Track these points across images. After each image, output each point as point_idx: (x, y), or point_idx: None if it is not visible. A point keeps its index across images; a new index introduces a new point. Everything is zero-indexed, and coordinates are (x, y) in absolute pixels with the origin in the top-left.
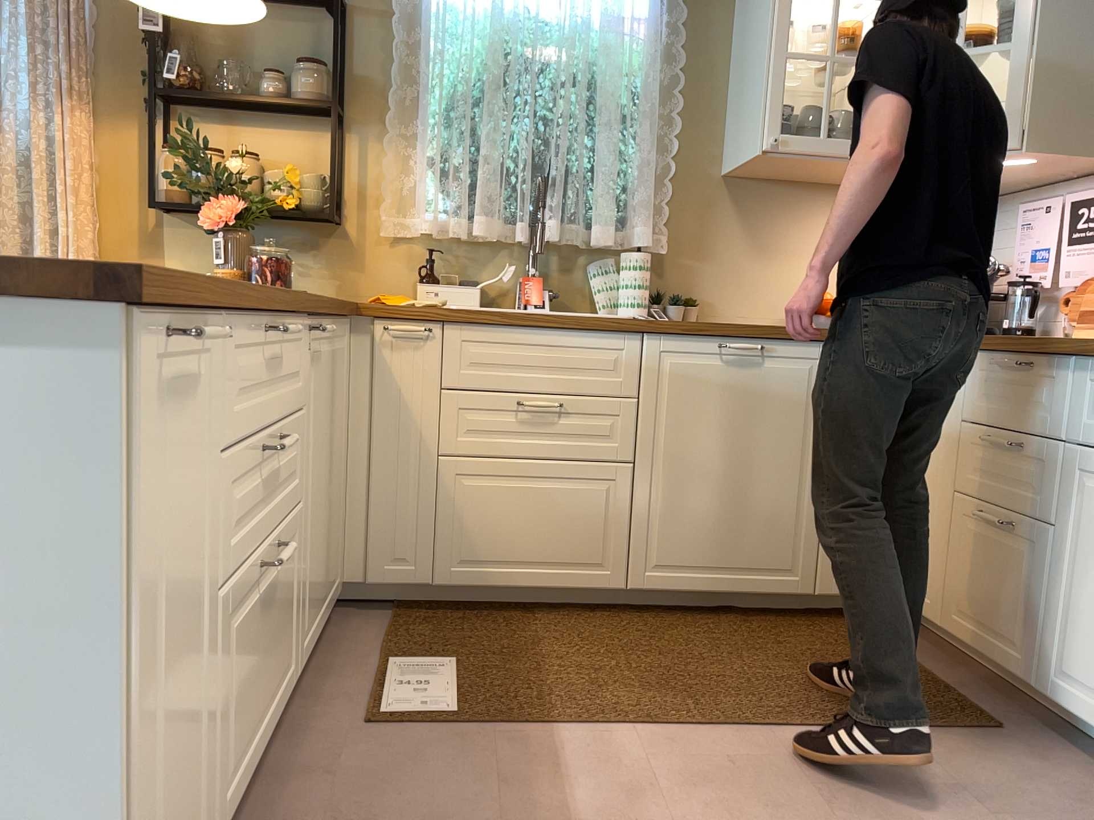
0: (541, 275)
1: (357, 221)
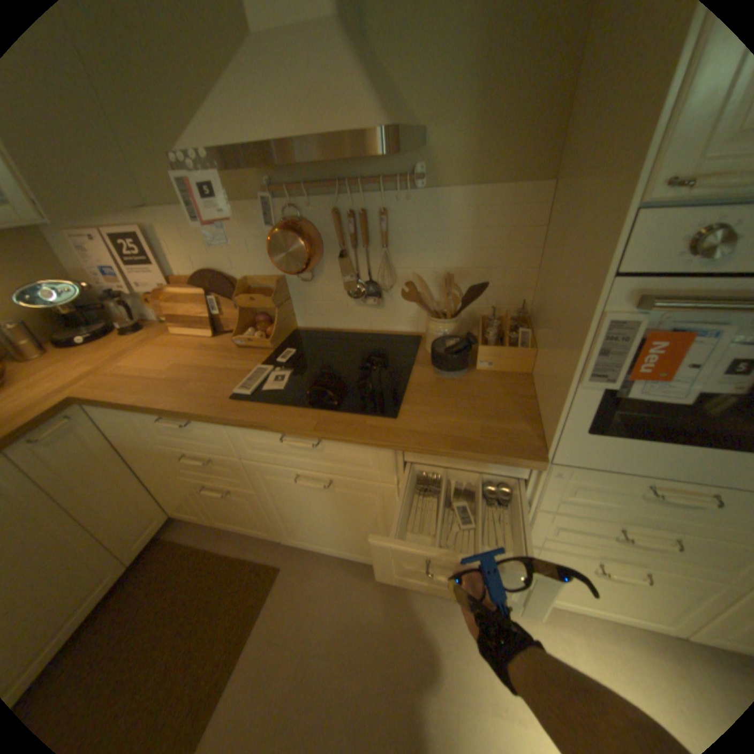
0: None
1: None
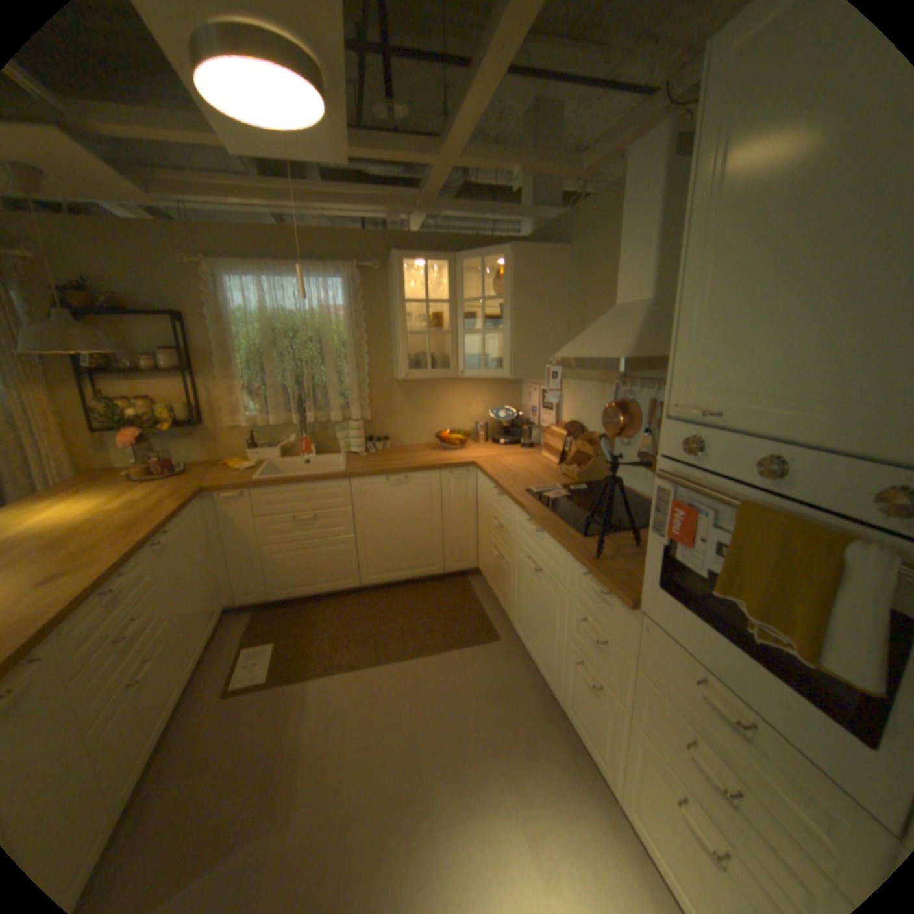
0: (311, 435)
1: (209, 421)
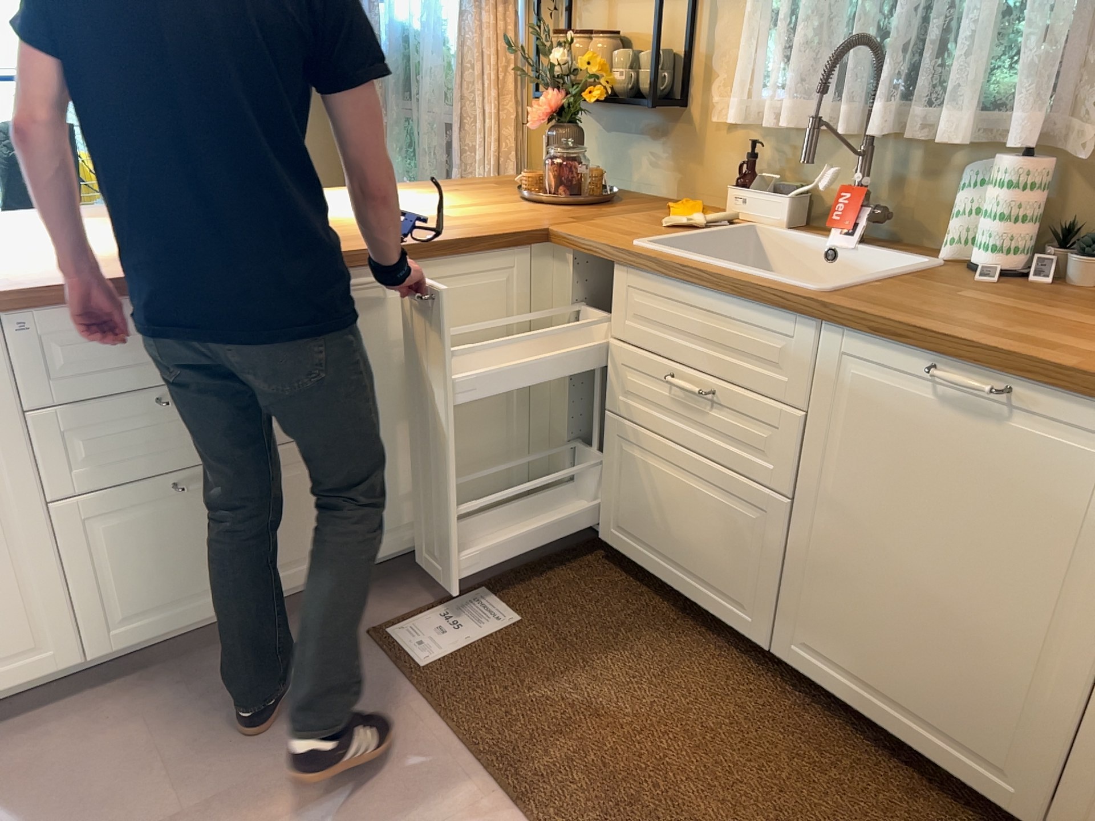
0: (890, 183)
1: (697, 105)
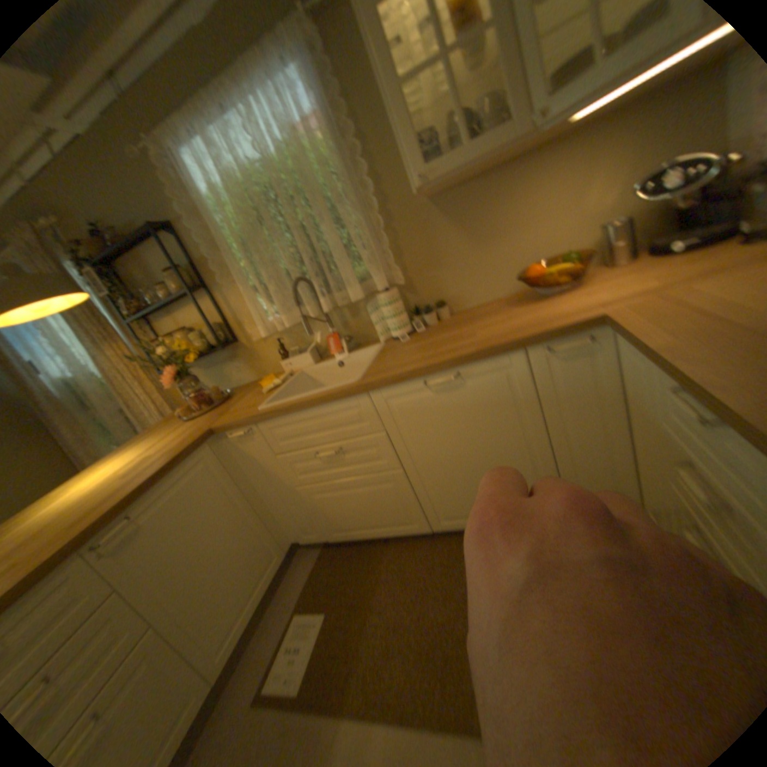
0: (342, 324)
1: (242, 336)
